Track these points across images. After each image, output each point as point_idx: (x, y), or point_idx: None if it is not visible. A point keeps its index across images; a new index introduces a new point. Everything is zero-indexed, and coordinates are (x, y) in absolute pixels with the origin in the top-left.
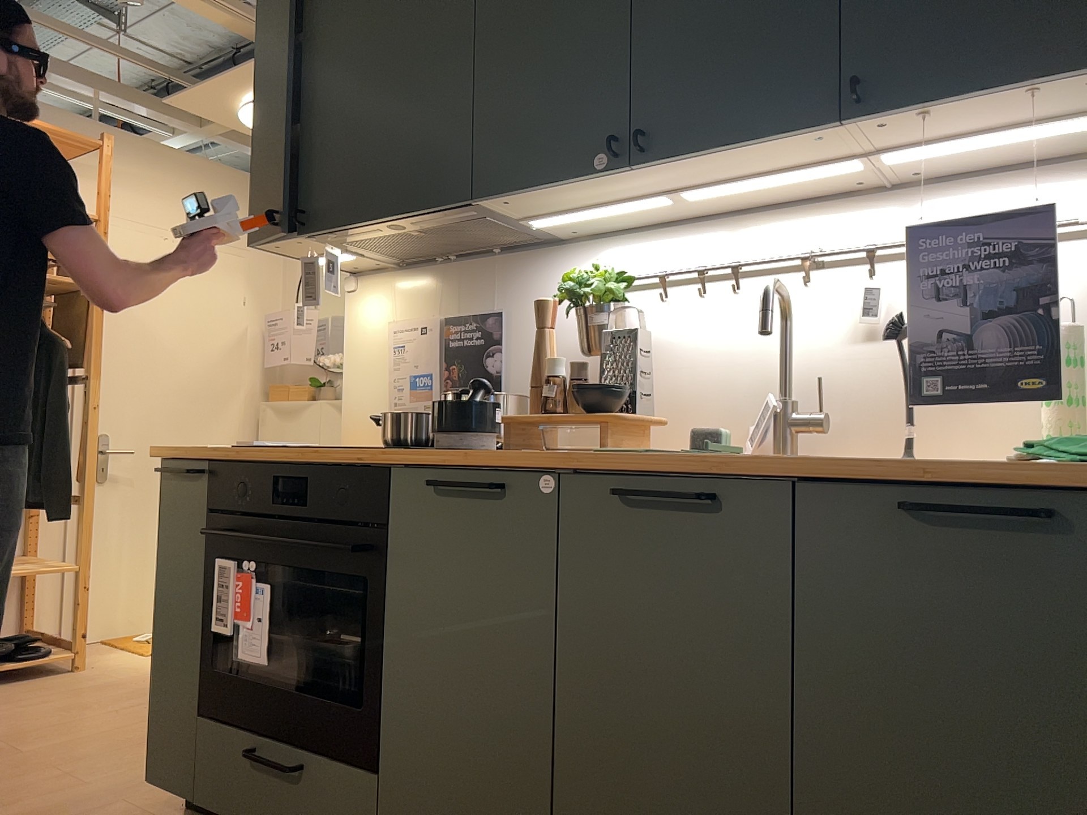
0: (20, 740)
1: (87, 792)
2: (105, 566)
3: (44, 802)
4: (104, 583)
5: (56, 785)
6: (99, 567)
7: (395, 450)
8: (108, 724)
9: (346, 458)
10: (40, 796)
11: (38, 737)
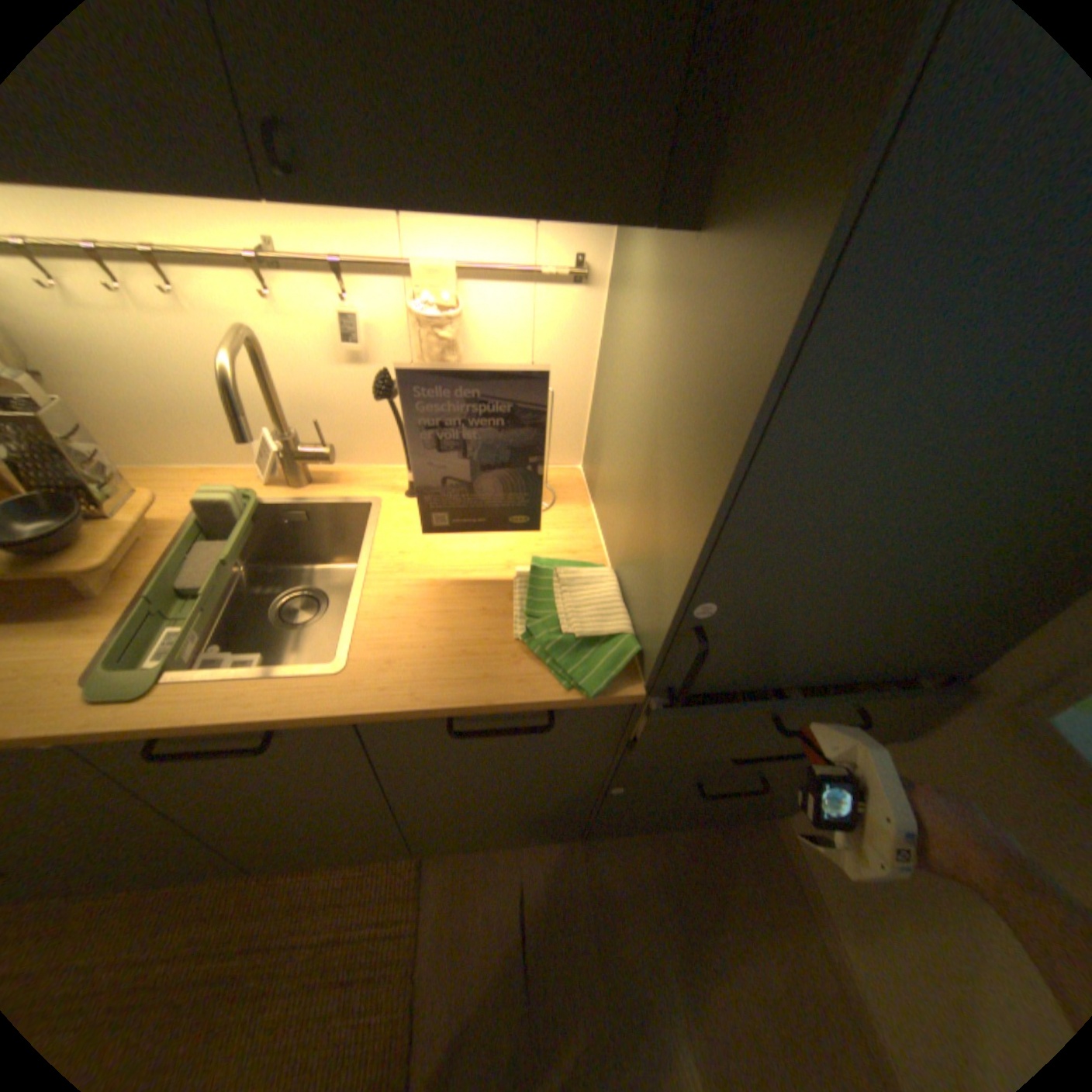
0: None
1: None
2: None
3: None
4: None
5: None
6: None
7: None
8: None
9: None
10: None
11: None
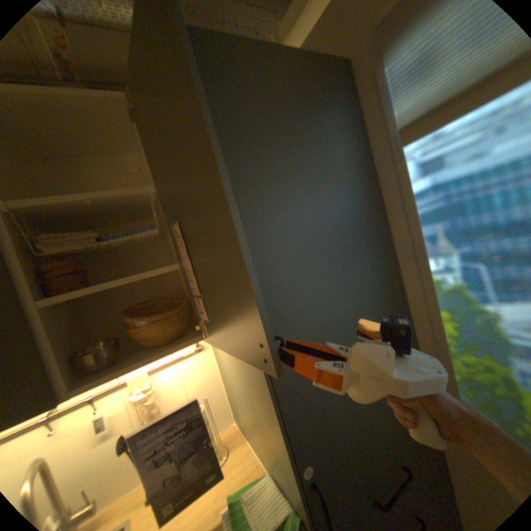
0: None
1: None
2: None
3: None
4: None
5: None
6: None
7: None
8: None
9: None
10: None
11: None
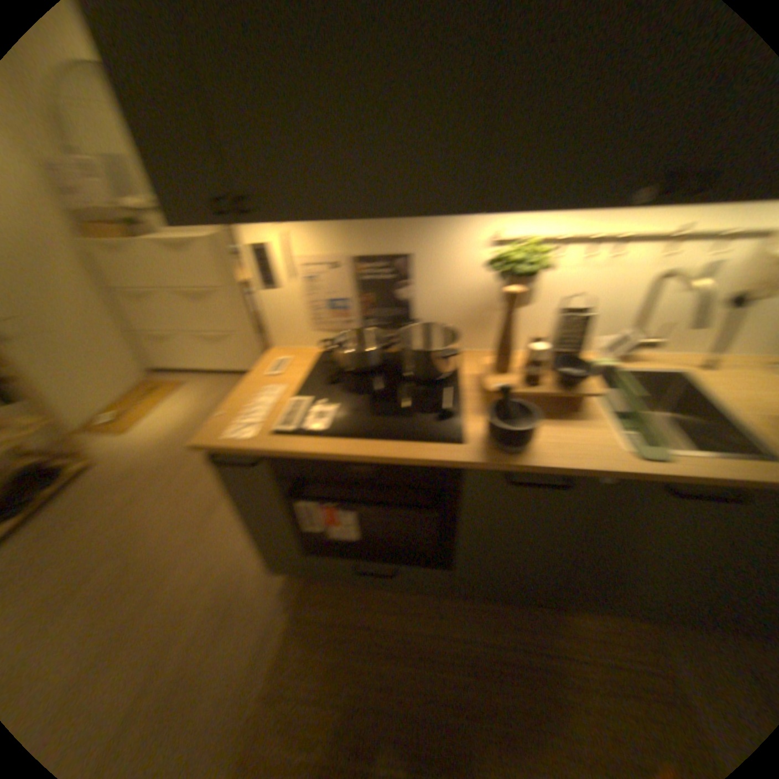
0: (134, 546)
1: (222, 571)
2: (57, 391)
3: (206, 592)
4: (64, 400)
5: (198, 575)
6: (53, 394)
7: (458, 446)
8: (173, 507)
9: (419, 456)
10: (198, 589)
11: (142, 538)
